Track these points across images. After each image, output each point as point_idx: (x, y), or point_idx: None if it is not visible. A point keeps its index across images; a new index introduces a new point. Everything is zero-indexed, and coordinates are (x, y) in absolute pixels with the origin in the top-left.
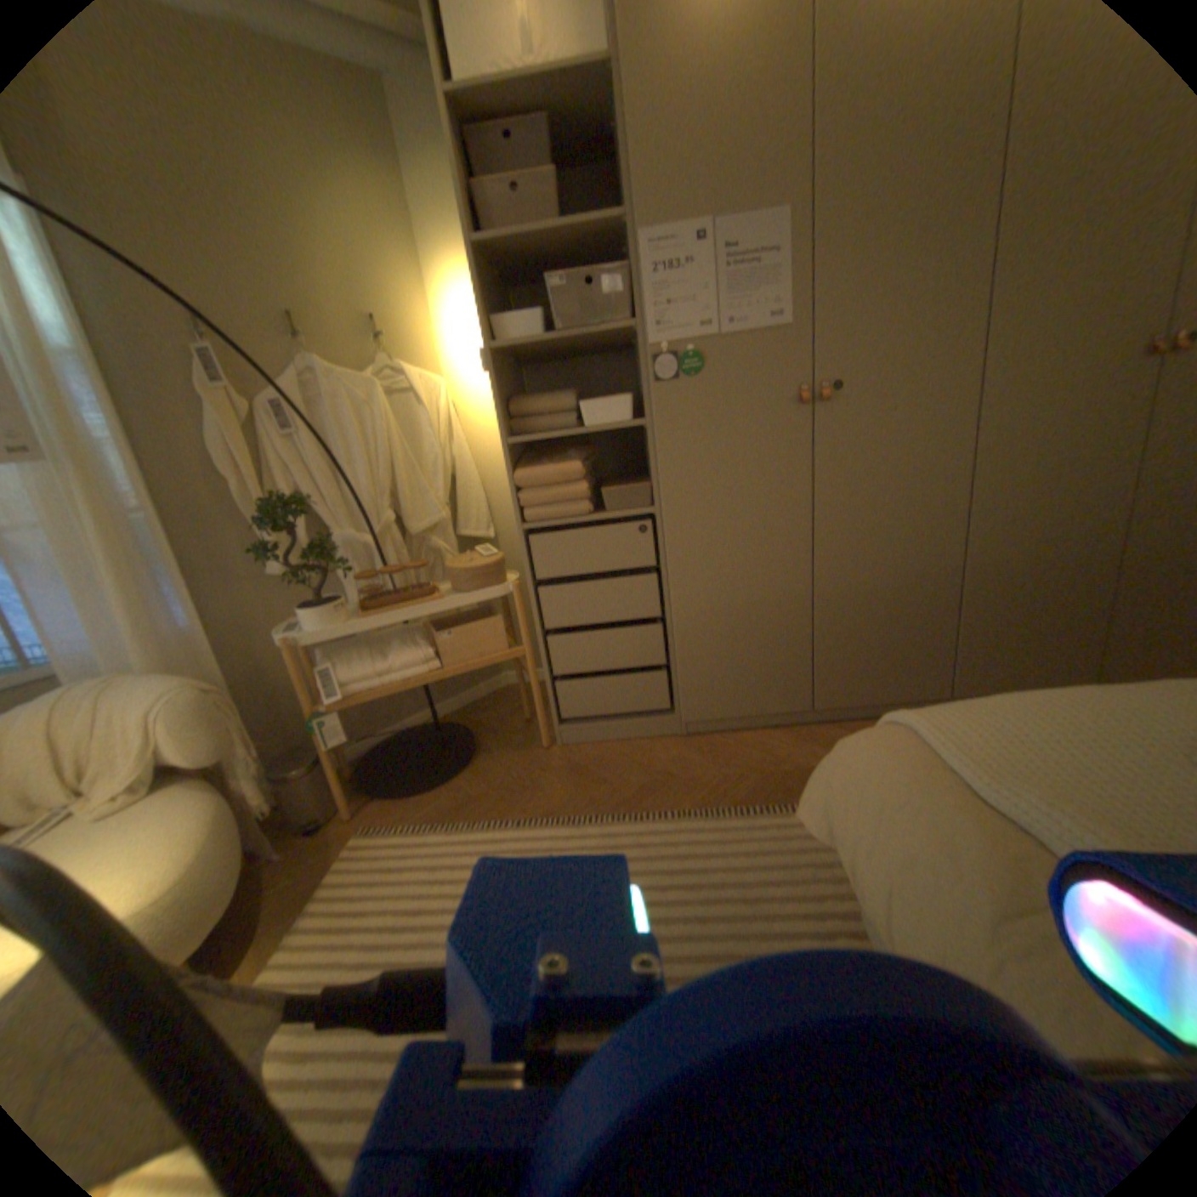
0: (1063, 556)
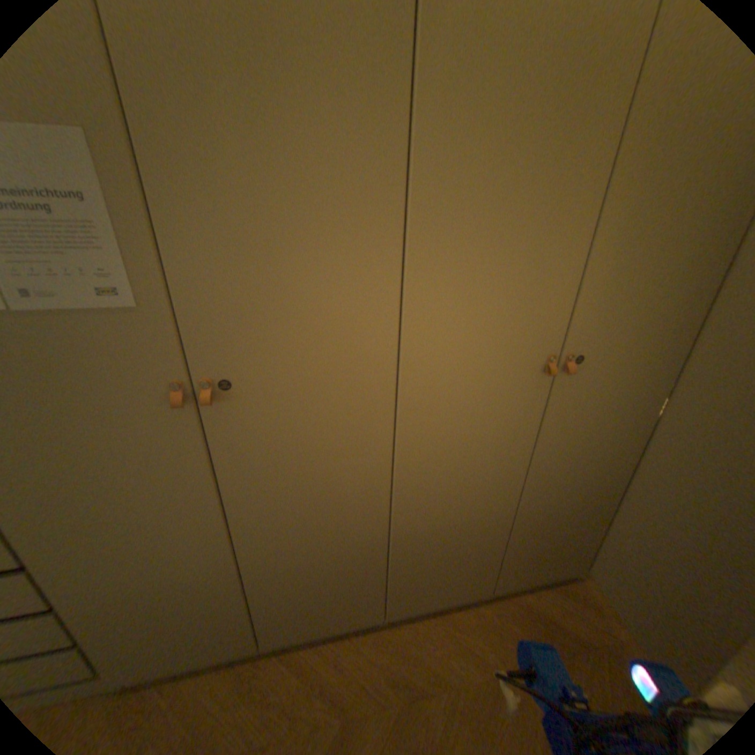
0: (475, 524)
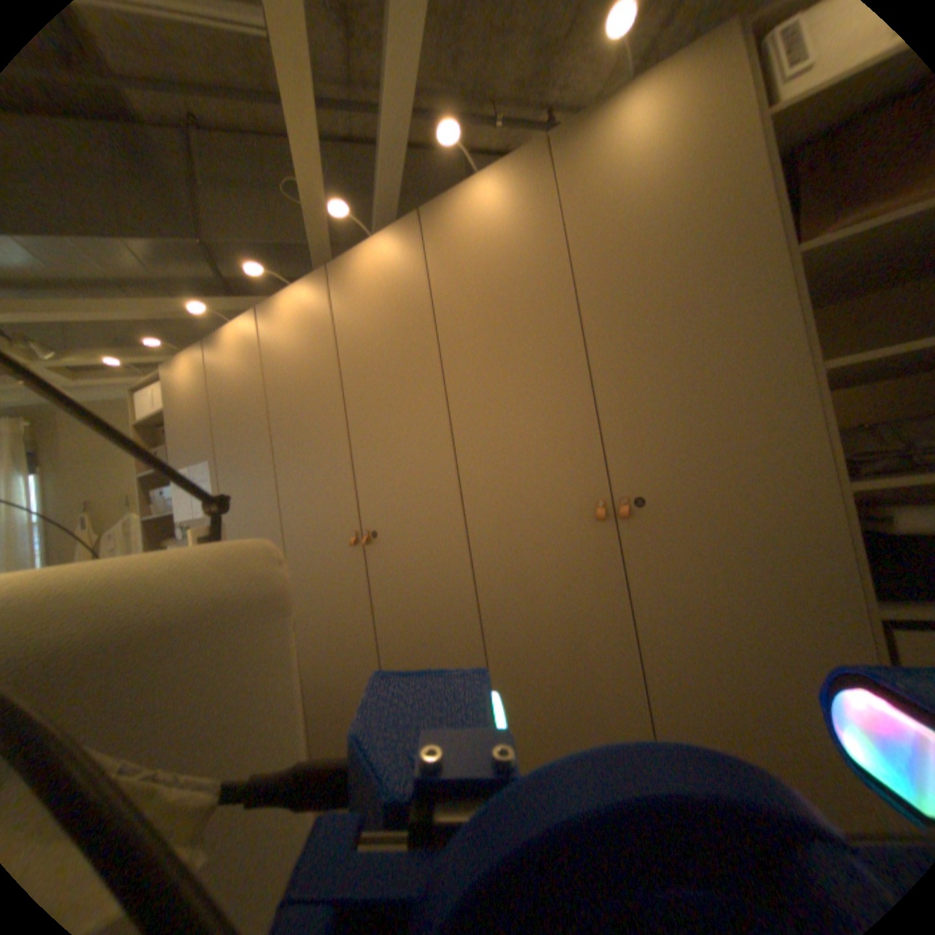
0: (349, 689)
